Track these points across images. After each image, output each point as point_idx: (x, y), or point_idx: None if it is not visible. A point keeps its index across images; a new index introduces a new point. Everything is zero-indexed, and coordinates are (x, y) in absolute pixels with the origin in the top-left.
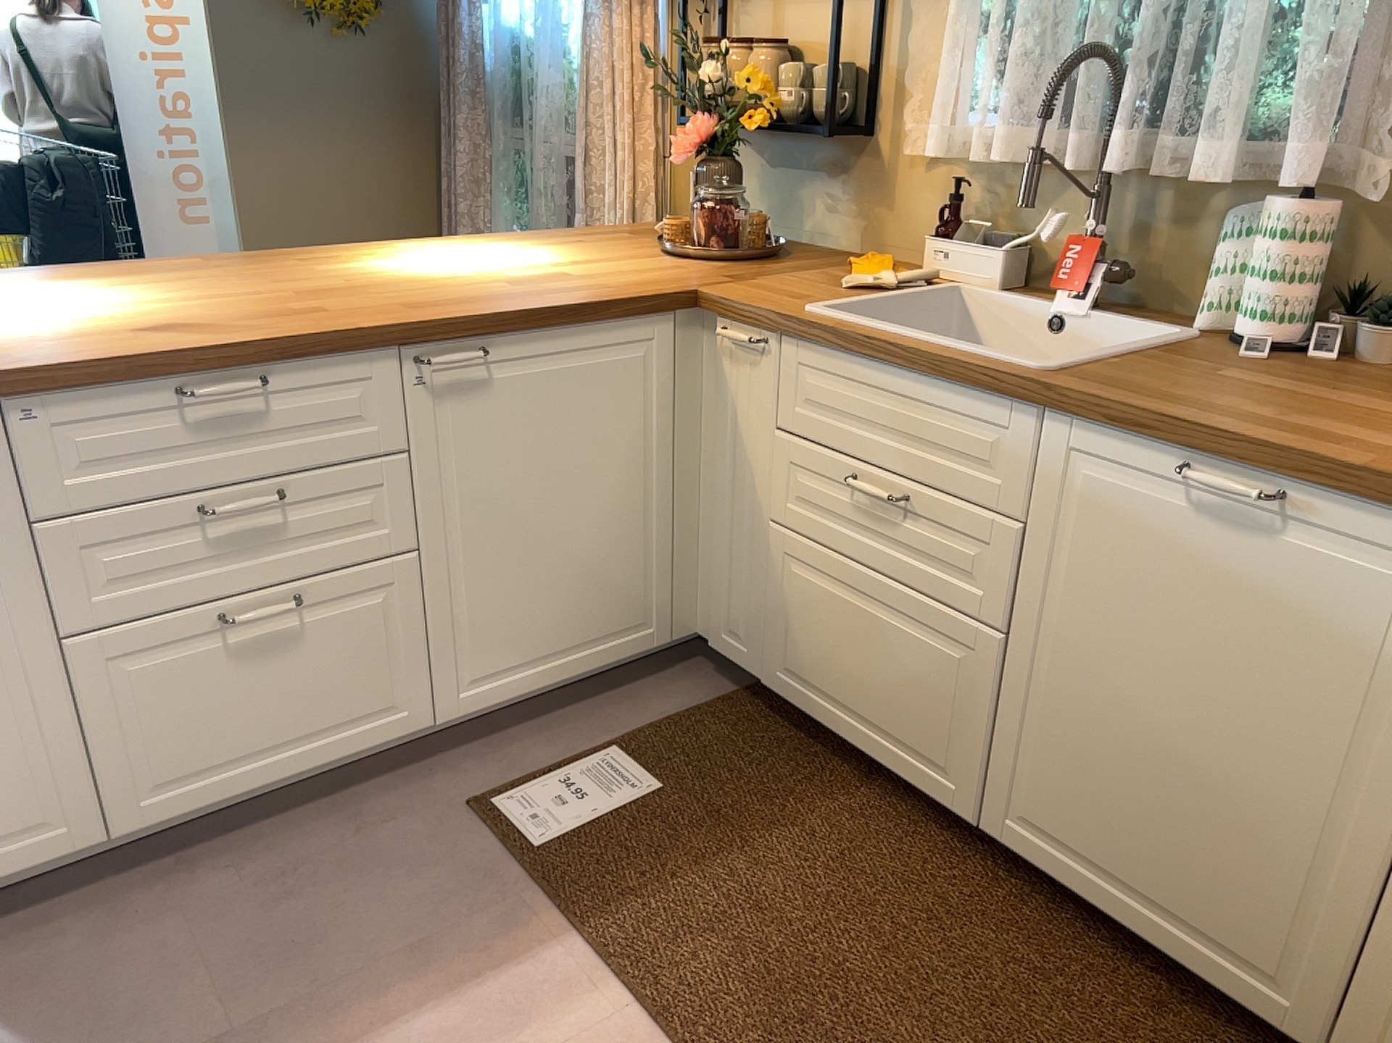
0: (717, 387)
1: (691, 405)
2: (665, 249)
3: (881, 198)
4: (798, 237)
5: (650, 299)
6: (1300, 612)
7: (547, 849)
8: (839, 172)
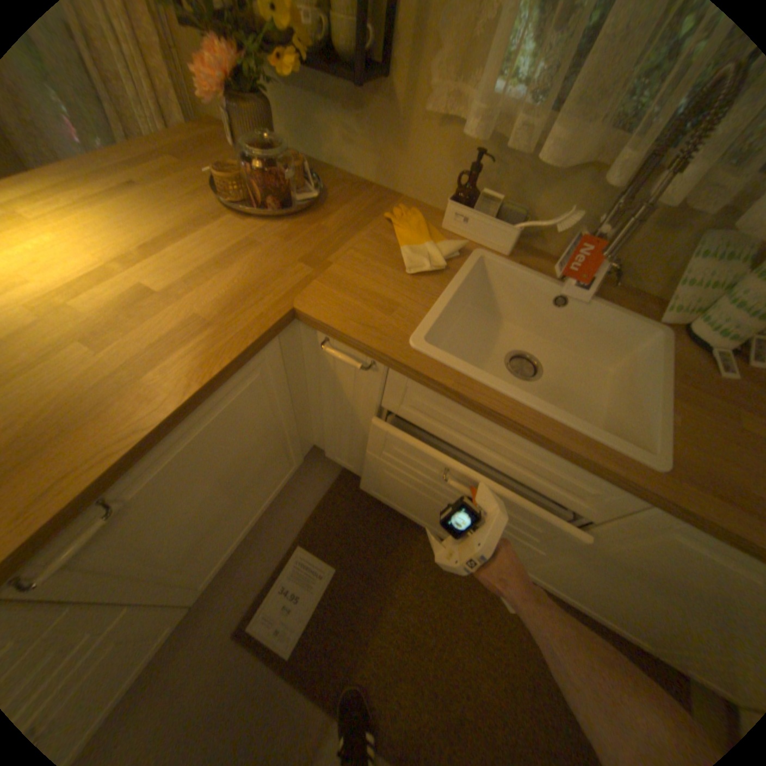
0: (318, 360)
1: (297, 370)
2: (221, 197)
3: (397, 139)
4: (319, 155)
5: (256, 340)
6: None
7: (294, 659)
8: (354, 102)
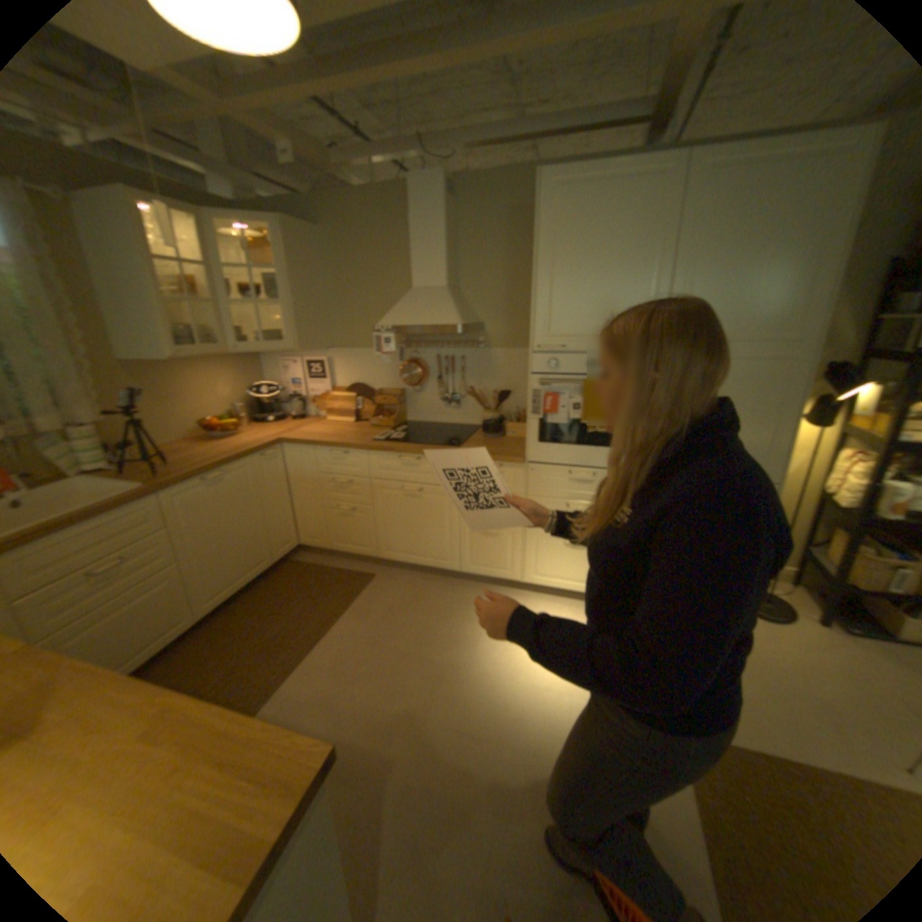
0: None
1: None
2: None
3: None
4: None
5: None
6: (236, 491)
7: None
8: None
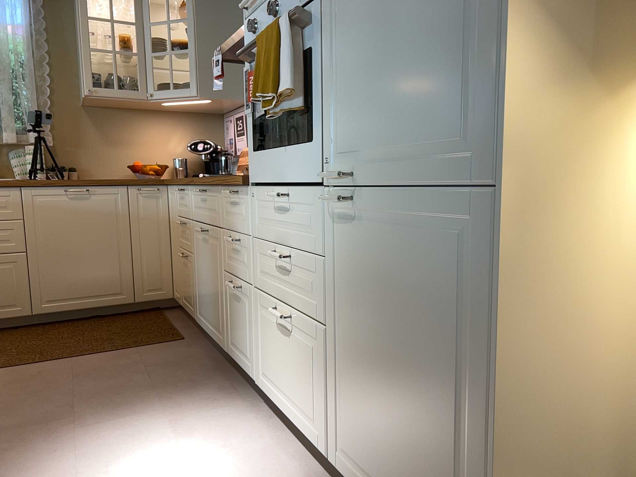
0: None
1: None
2: None
3: None
4: None
5: None
6: (98, 212)
7: None
8: None
